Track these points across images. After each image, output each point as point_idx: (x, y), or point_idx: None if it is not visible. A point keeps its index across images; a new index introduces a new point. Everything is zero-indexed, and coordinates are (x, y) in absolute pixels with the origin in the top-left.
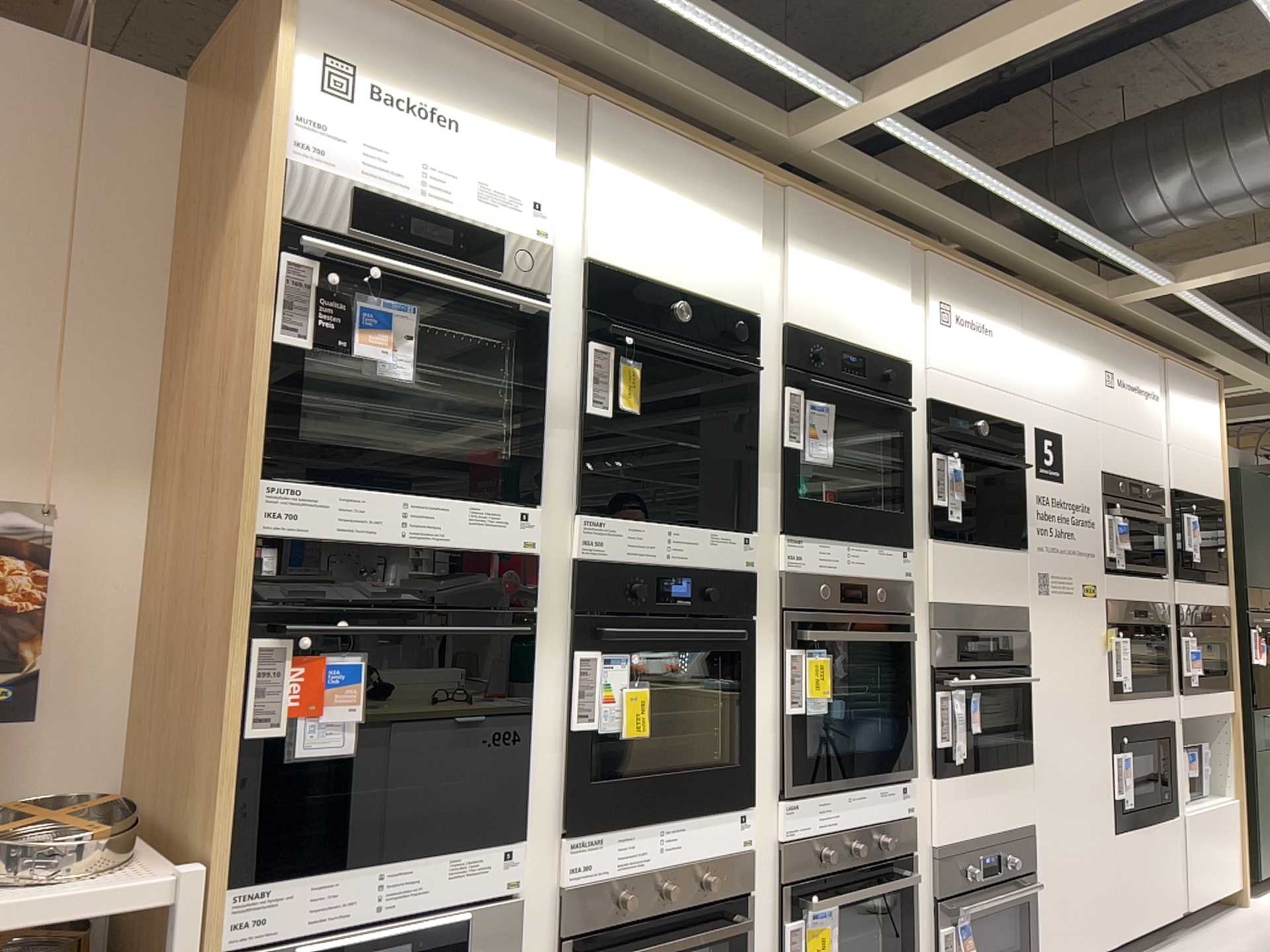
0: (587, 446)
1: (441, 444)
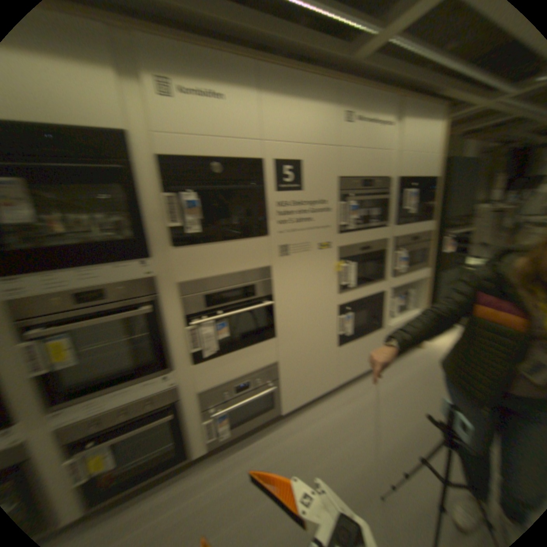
0: None
1: None
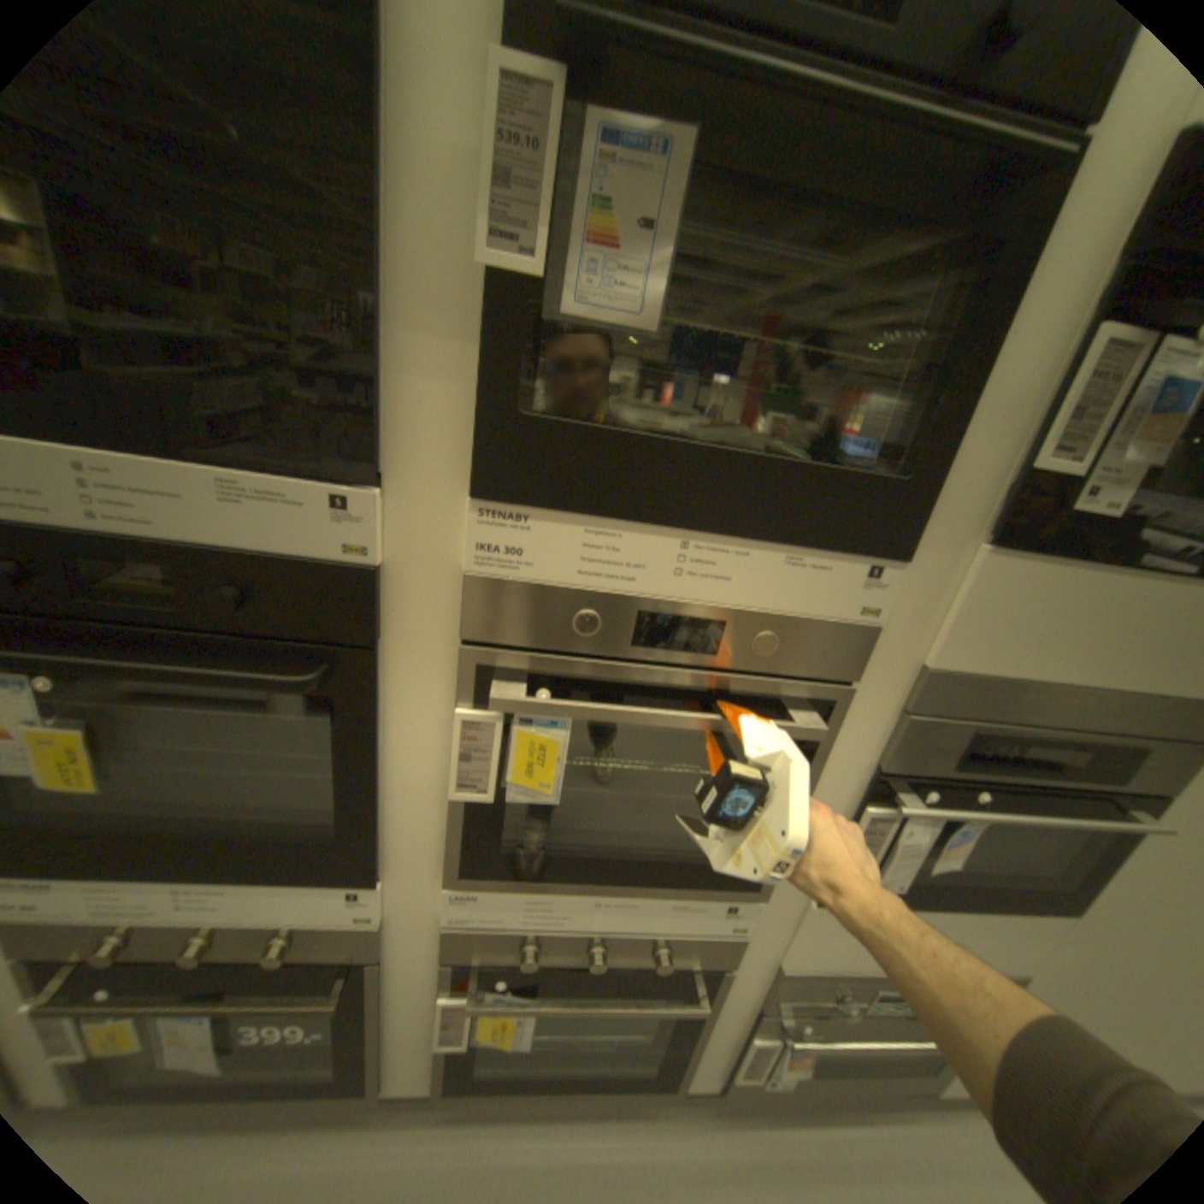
0: None
1: None
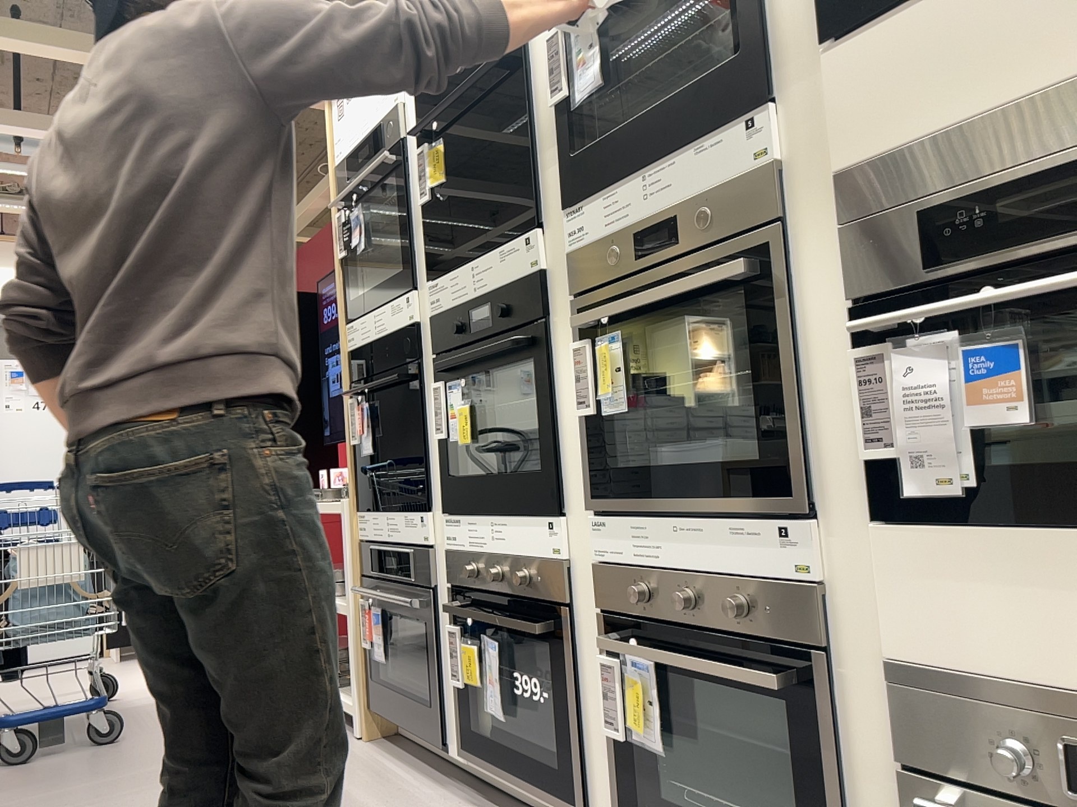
0: (428, 229)
1: (396, 271)
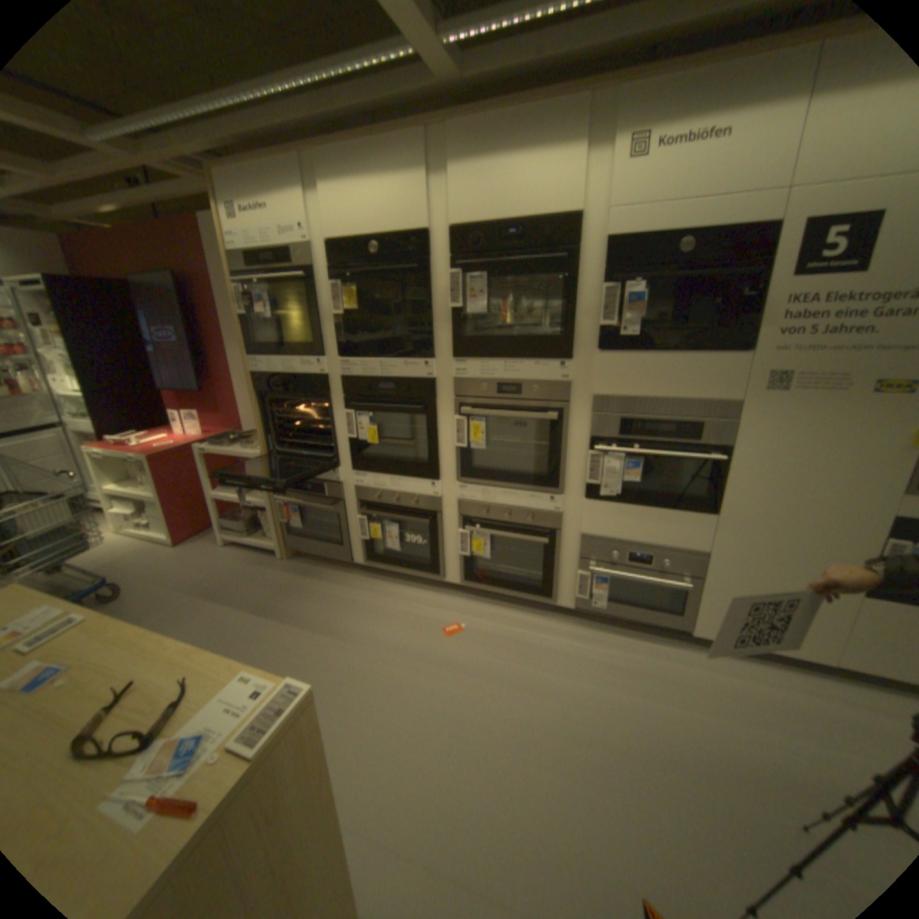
0: (338, 330)
1: (294, 337)
